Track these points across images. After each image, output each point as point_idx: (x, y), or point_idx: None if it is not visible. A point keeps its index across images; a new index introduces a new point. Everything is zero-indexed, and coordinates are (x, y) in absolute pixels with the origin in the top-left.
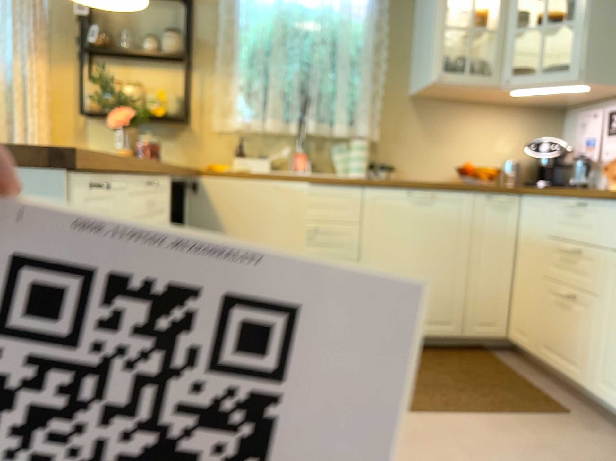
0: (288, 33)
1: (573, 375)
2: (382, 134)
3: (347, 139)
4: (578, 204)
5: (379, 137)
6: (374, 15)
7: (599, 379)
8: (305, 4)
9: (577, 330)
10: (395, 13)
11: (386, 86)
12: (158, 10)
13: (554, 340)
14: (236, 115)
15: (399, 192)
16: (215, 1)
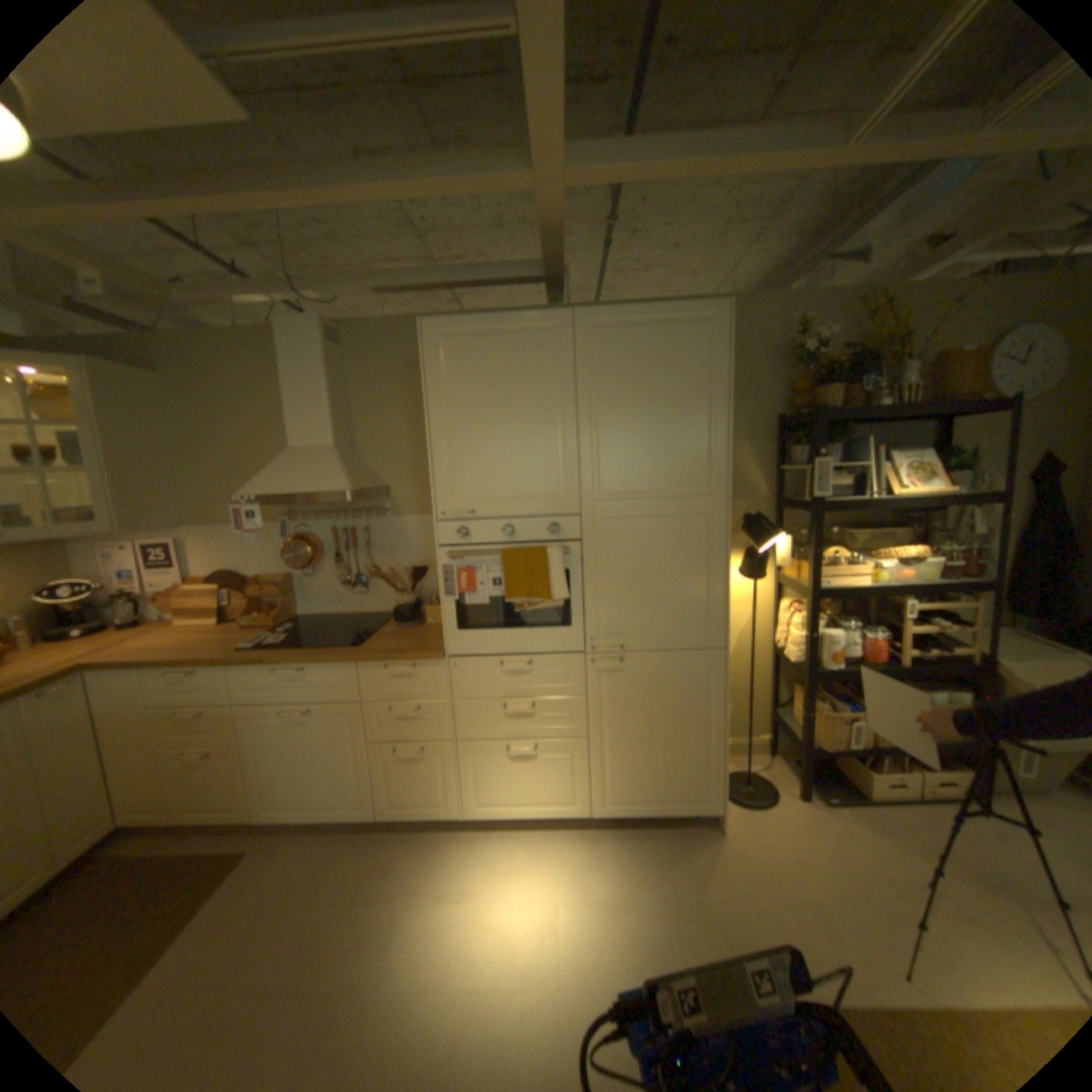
0: None
1: (224, 821)
2: None
3: None
4: (182, 676)
5: None
6: None
7: (254, 811)
8: None
9: (217, 783)
10: None
11: None
12: None
13: (189, 803)
14: None
15: None
16: None
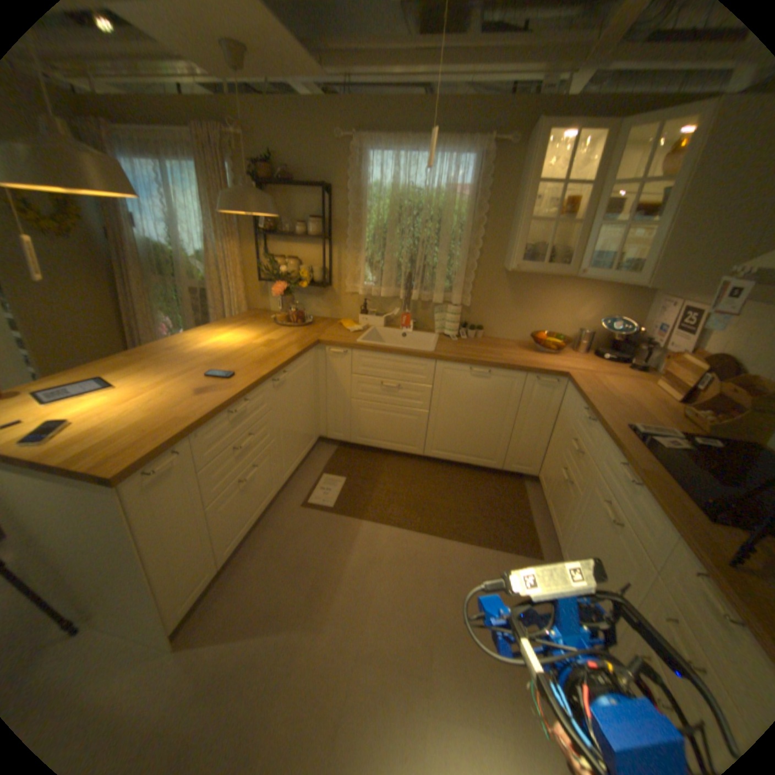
0: (401, 217)
1: (557, 531)
2: (476, 300)
3: (445, 303)
4: (589, 417)
5: (470, 305)
6: (476, 197)
7: (566, 547)
8: (418, 187)
9: (567, 506)
10: (499, 191)
11: (483, 259)
12: (306, 197)
13: (556, 500)
14: (362, 283)
15: (462, 367)
16: (347, 187)
